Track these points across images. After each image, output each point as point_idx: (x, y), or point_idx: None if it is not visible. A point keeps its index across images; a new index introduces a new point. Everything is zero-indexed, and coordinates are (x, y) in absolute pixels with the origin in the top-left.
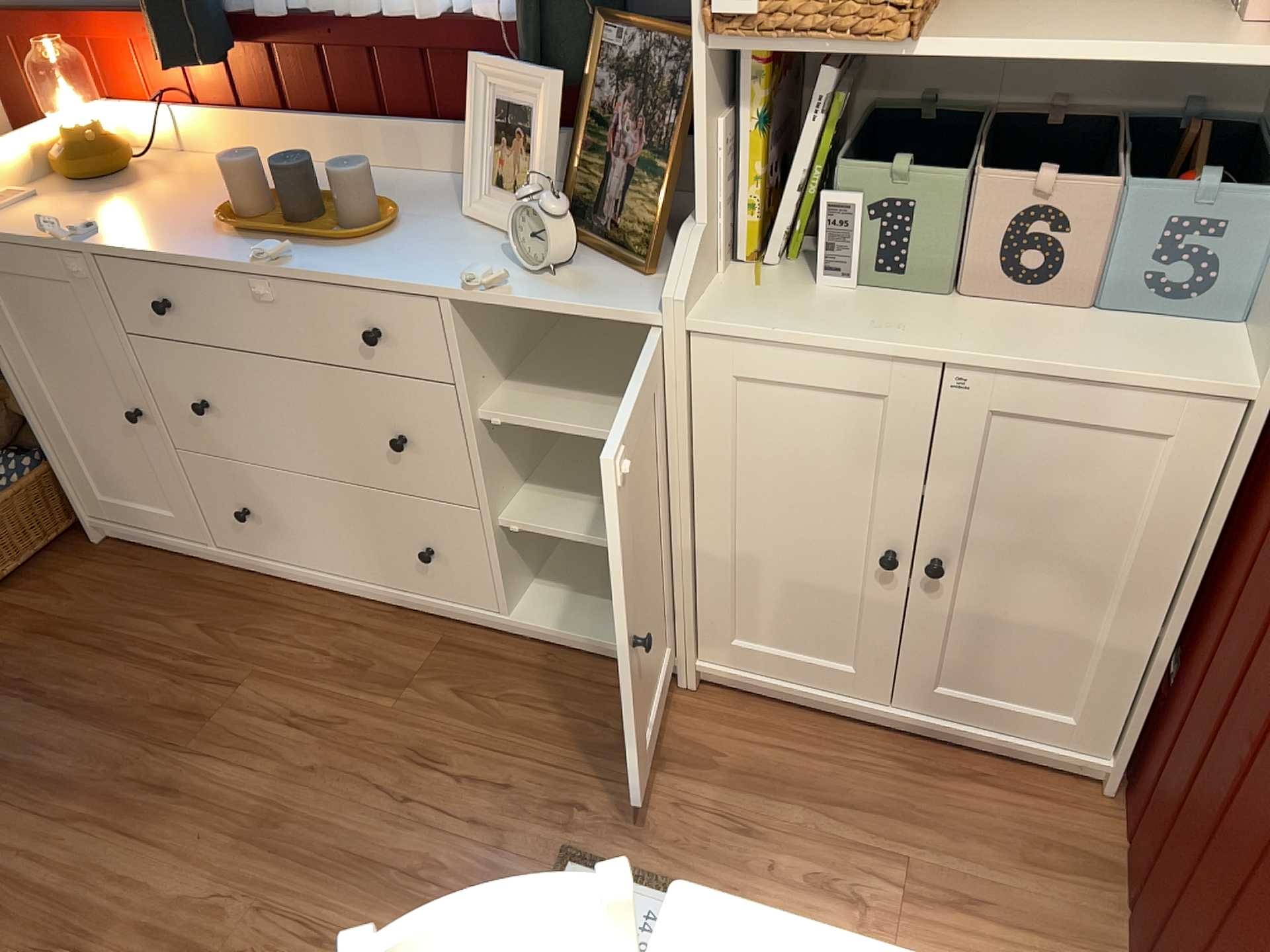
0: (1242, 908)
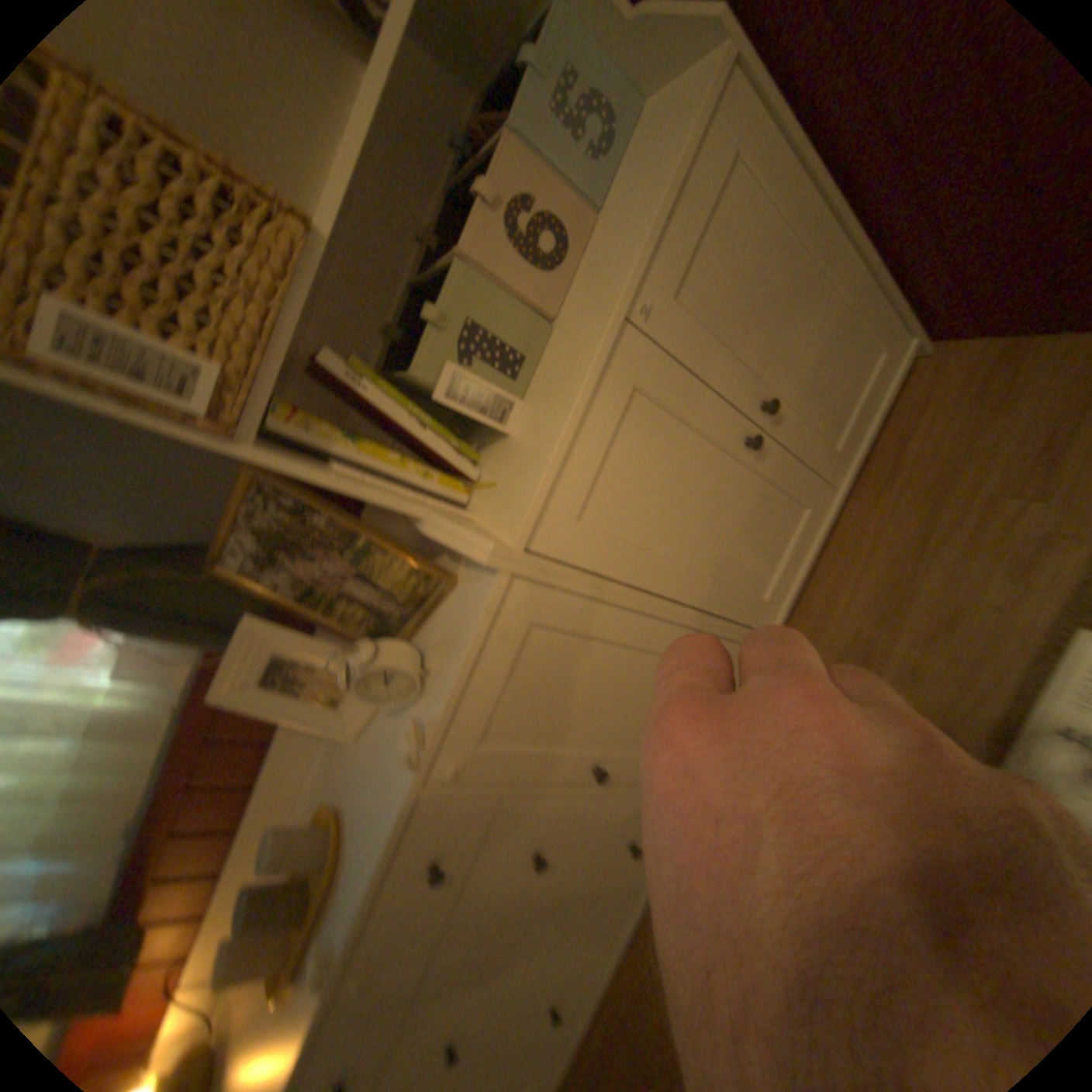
0: None
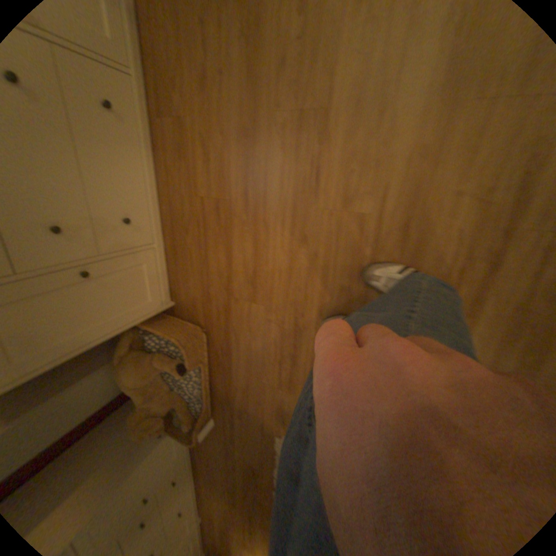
0: None
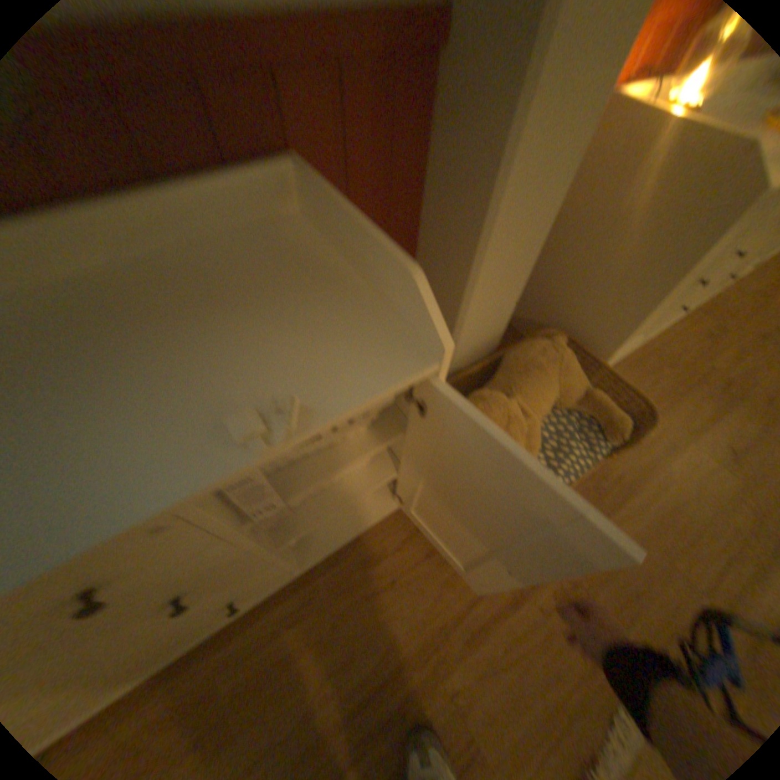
0: None
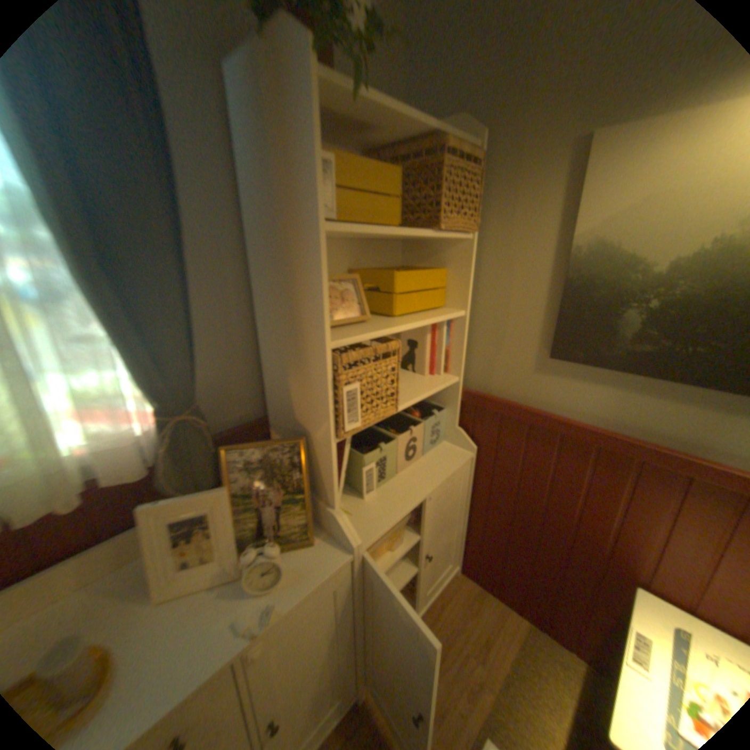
0: (578, 566)
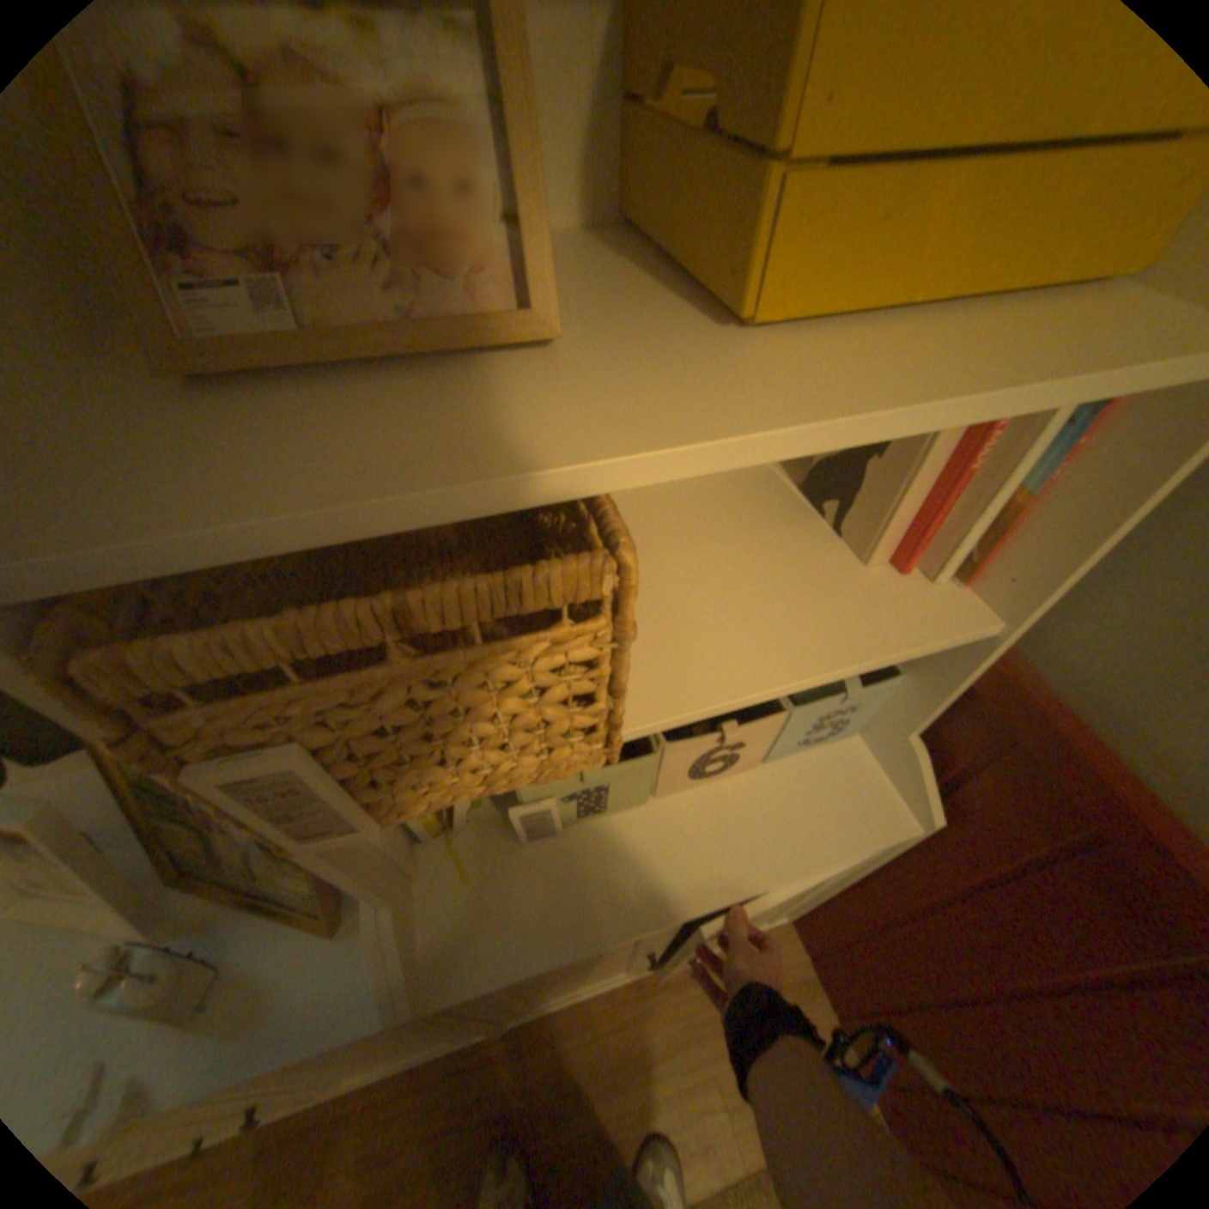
0: None
